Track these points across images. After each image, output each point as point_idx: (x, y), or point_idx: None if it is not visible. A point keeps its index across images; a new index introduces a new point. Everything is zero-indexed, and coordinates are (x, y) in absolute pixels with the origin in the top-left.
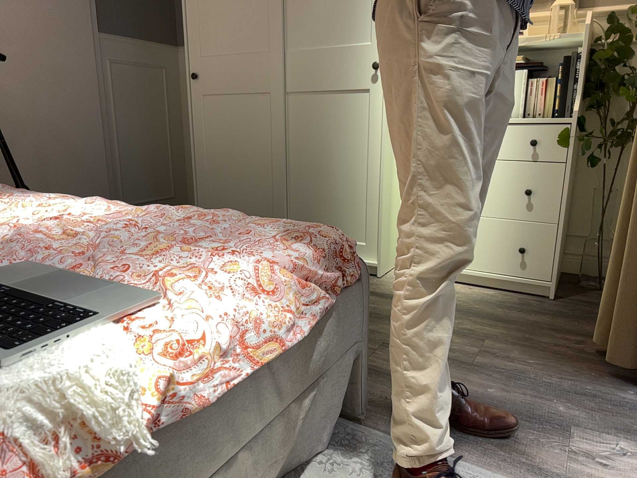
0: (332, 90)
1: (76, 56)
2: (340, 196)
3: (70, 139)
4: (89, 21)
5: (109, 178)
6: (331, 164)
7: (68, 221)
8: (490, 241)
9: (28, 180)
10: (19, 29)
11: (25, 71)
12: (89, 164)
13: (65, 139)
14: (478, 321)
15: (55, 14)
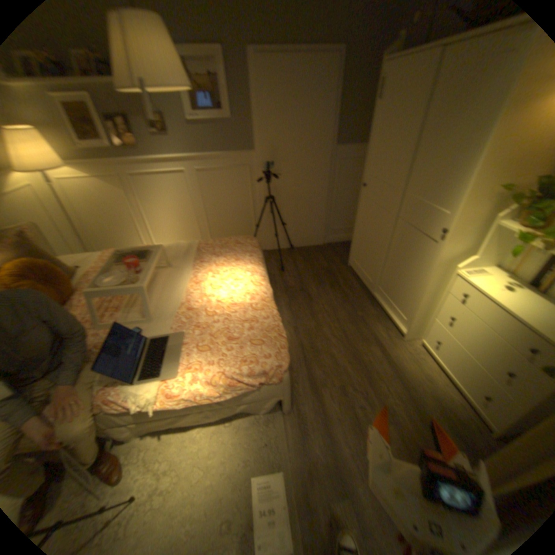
0: (420, 230)
1: (321, 162)
2: (405, 288)
3: (310, 201)
4: (331, 141)
5: (327, 218)
6: (407, 270)
7: (235, 293)
8: (474, 375)
9: (290, 219)
10: (295, 153)
11: (295, 173)
12: (317, 212)
13: (308, 202)
14: (413, 411)
15: (313, 142)
